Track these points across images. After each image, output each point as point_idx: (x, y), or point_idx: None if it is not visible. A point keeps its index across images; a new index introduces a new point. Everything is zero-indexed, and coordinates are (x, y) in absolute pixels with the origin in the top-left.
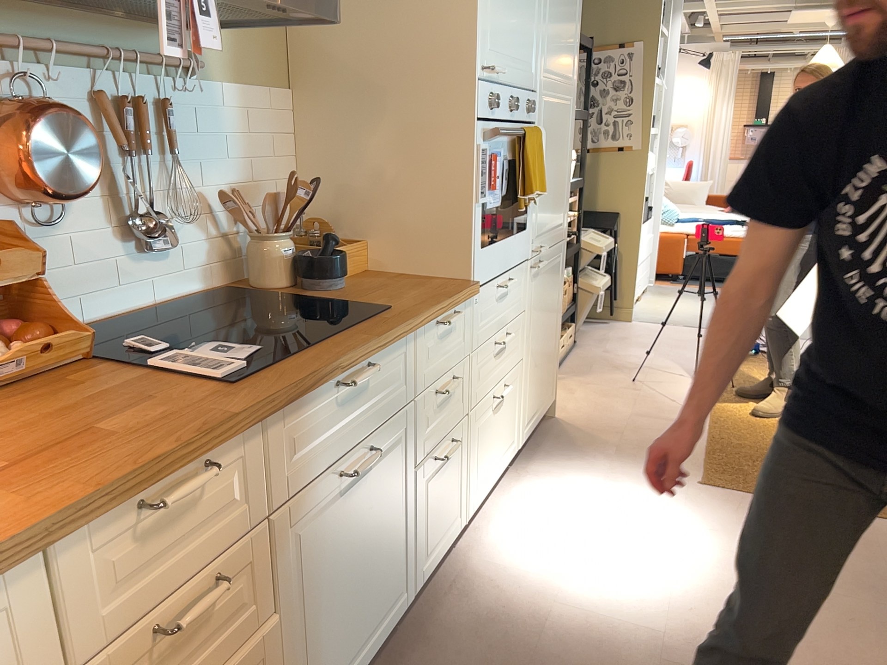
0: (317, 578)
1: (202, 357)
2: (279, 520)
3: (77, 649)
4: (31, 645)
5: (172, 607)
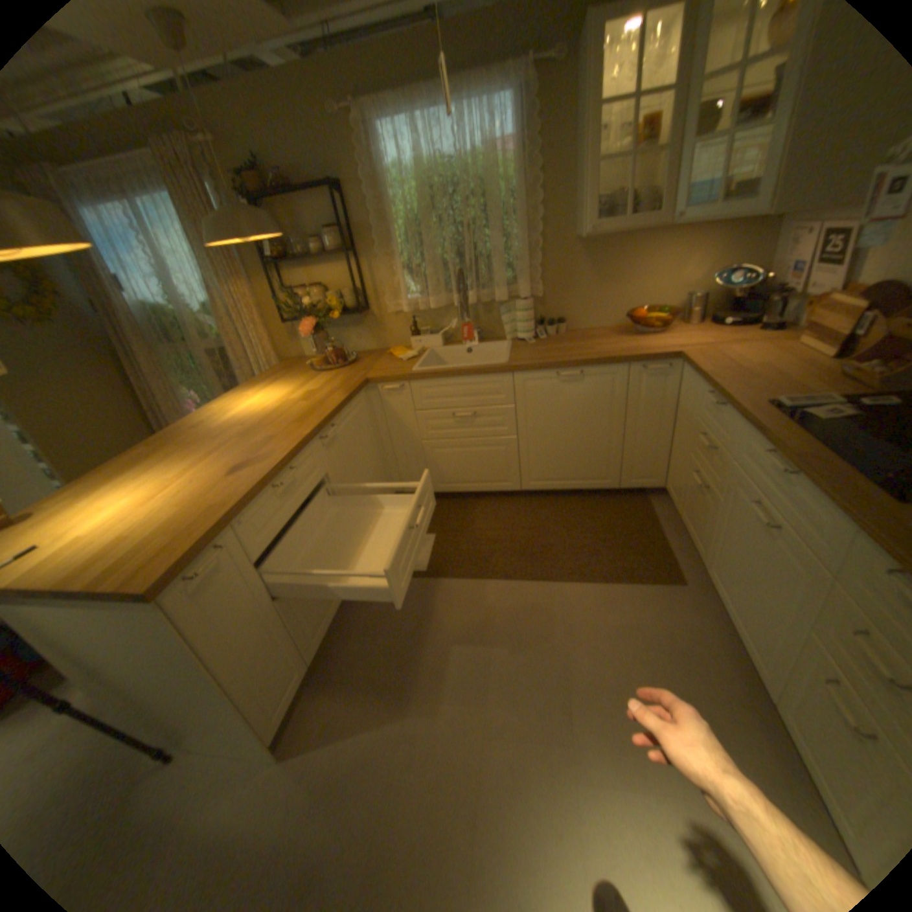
0: (736, 528)
1: (818, 403)
2: (735, 469)
3: (698, 412)
4: (696, 398)
5: (709, 437)
